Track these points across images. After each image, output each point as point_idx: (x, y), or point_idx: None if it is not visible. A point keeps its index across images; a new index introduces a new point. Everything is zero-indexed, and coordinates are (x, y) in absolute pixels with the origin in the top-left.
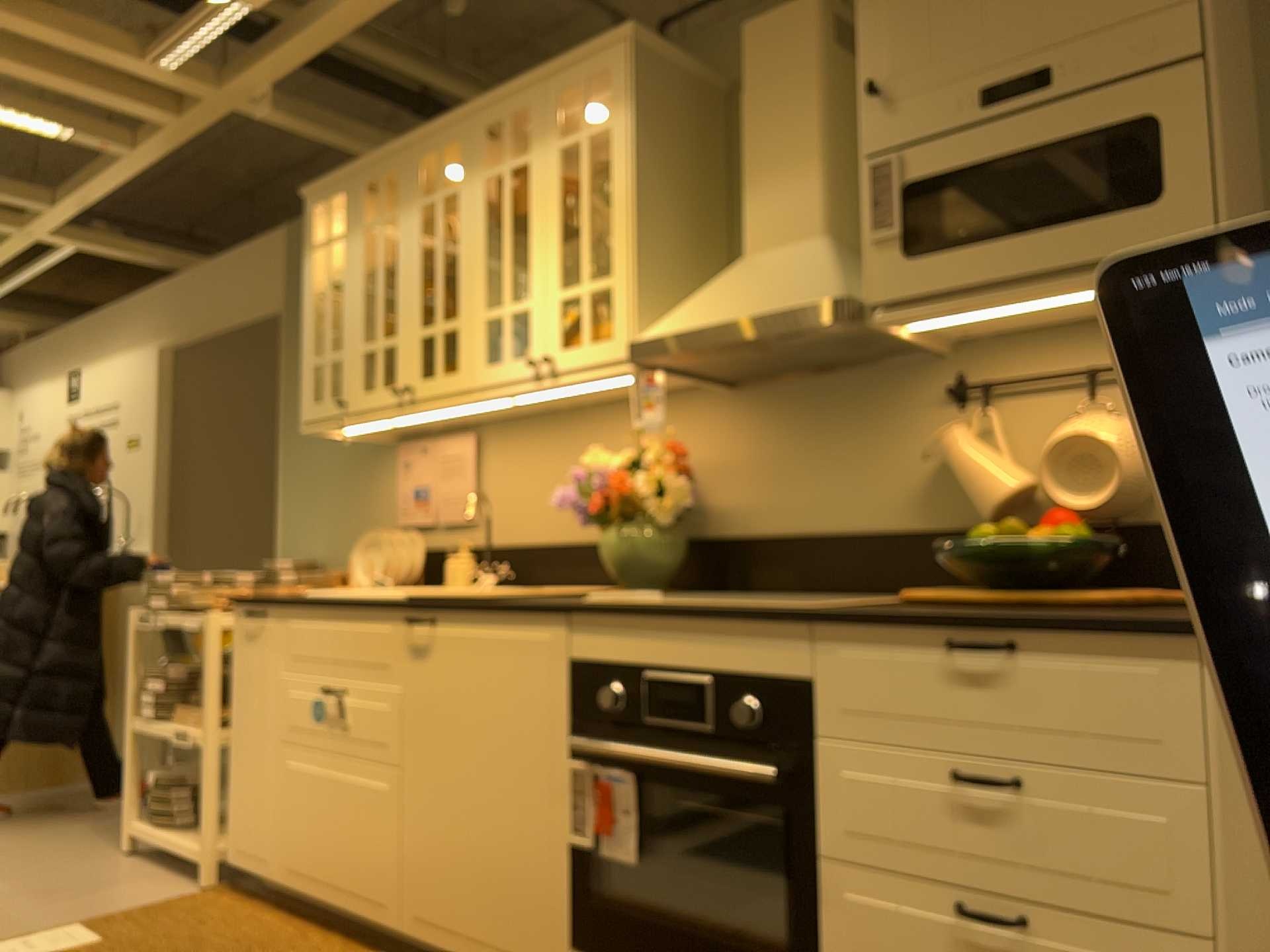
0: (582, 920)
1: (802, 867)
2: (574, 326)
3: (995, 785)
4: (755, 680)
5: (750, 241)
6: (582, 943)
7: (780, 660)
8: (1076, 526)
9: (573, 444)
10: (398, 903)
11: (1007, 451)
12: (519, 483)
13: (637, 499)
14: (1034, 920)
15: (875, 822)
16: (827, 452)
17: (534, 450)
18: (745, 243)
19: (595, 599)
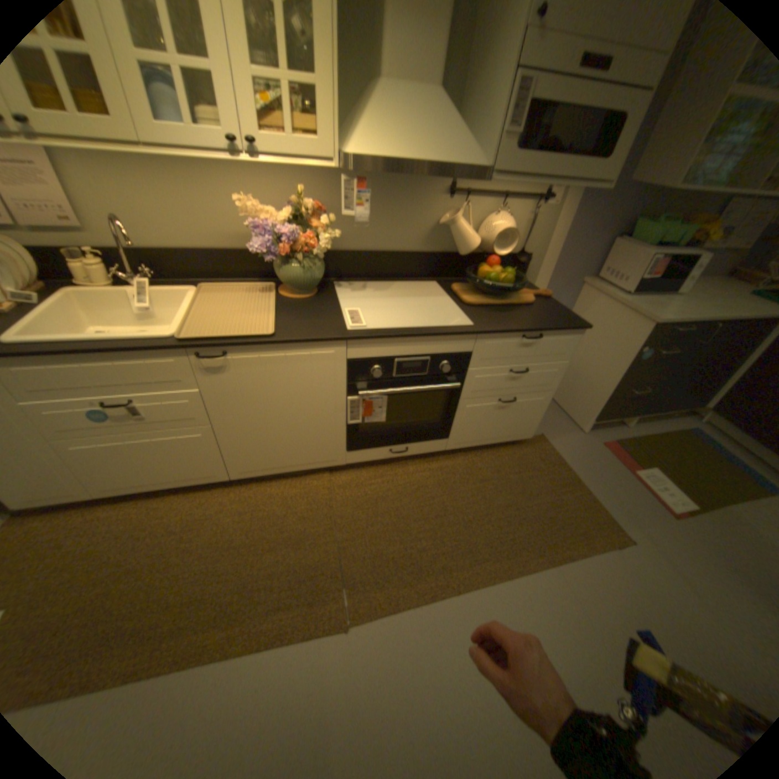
0: (353, 442)
1: (451, 403)
2: (264, 108)
3: (525, 373)
4: (442, 353)
5: (392, 67)
6: (353, 448)
7: (461, 347)
8: (504, 266)
9: (186, 174)
10: (227, 471)
11: (473, 226)
12: (127, 198)
13: (303, 243)
14: (517, 397)
15: (481, 387)
16: (386, 210)
17: (138, 171)
18: (386, 67)
19: (354, 327)
